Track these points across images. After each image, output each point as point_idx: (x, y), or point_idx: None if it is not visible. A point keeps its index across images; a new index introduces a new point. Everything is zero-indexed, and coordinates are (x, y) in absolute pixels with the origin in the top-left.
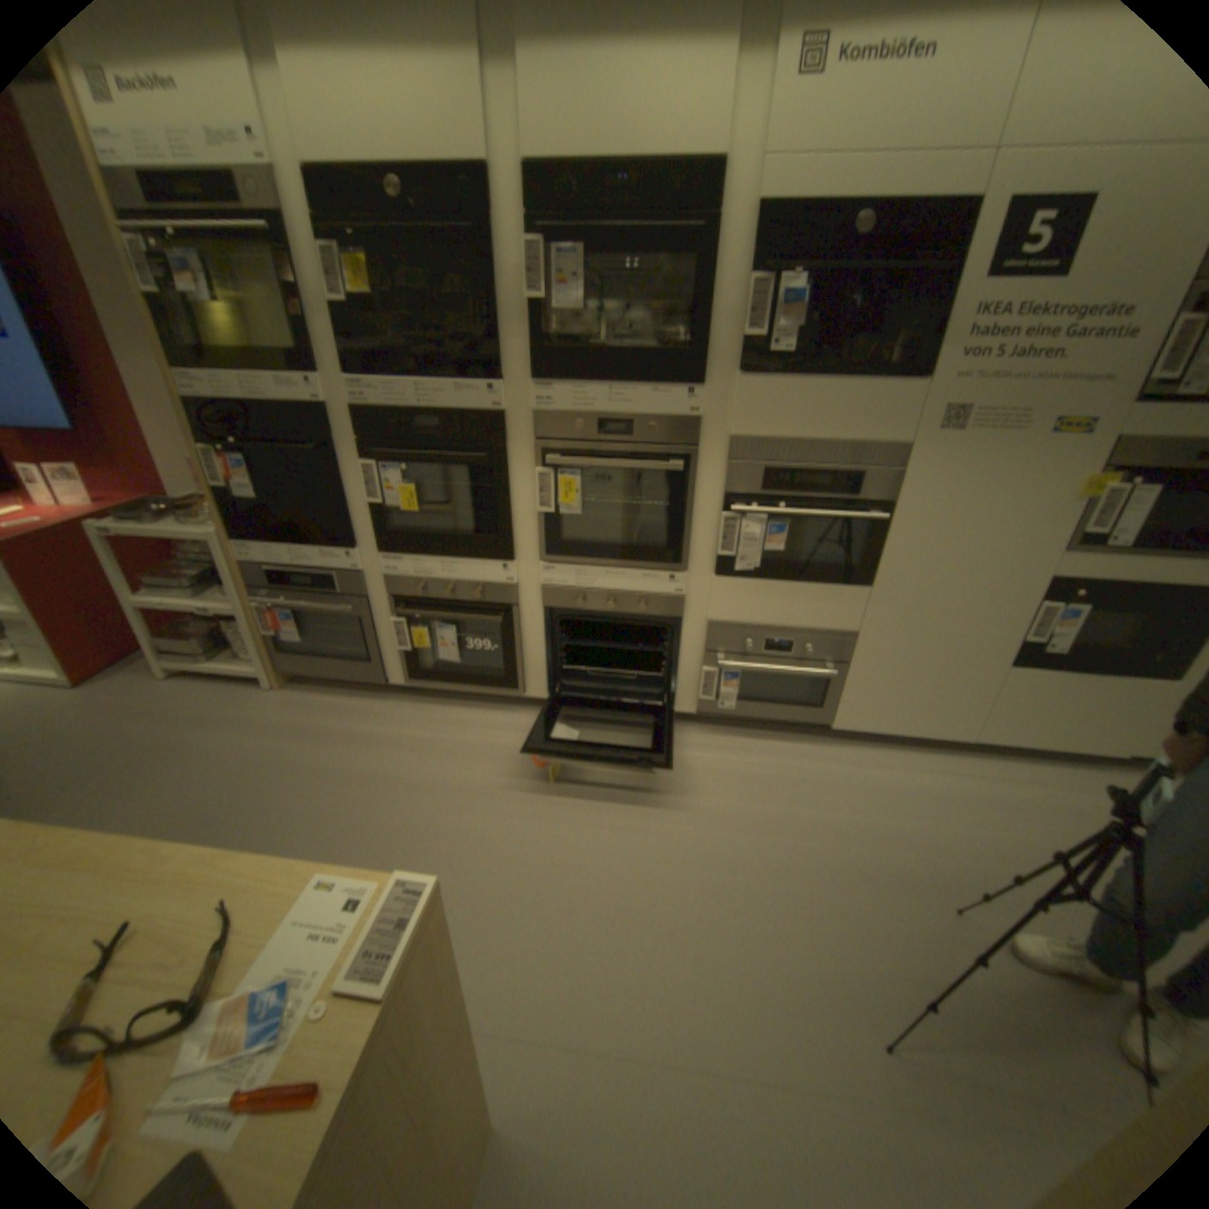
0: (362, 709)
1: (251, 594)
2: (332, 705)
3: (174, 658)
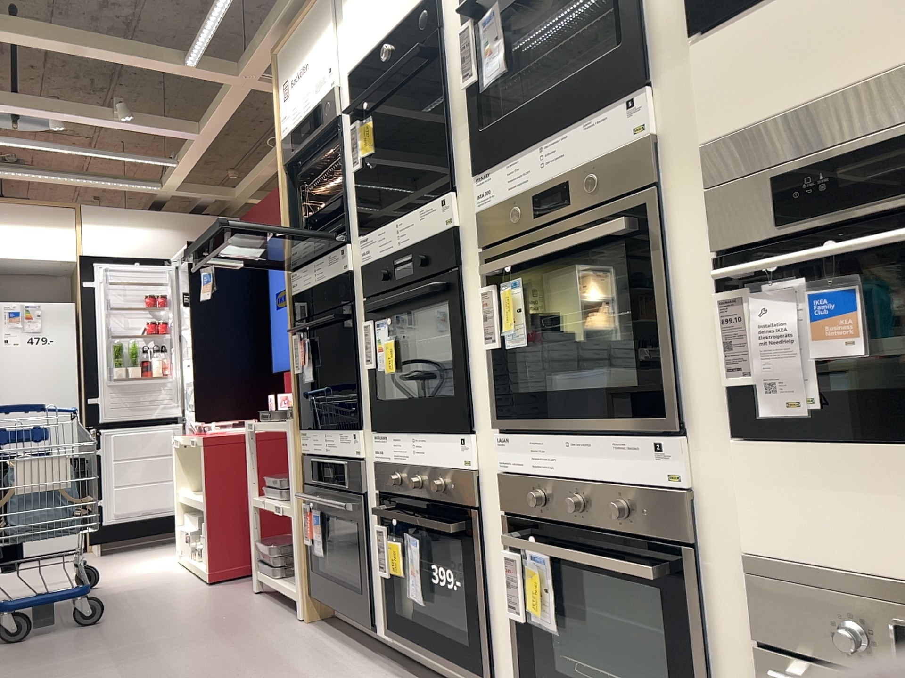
0: (345, 659)
1: (304, 489)
2: (327, 647)
3: (270, 567)
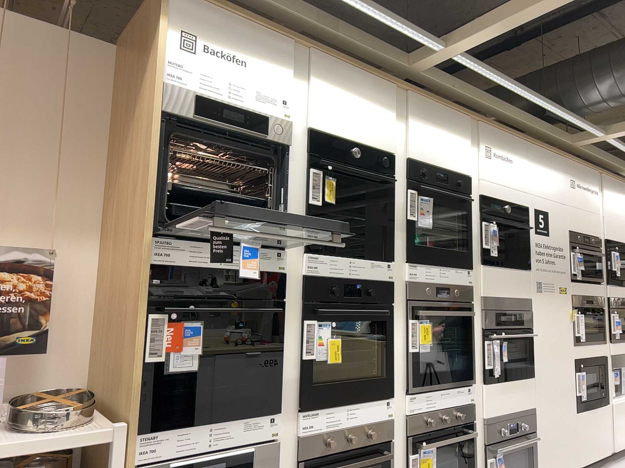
0: None
1: None
2: None
3: None
